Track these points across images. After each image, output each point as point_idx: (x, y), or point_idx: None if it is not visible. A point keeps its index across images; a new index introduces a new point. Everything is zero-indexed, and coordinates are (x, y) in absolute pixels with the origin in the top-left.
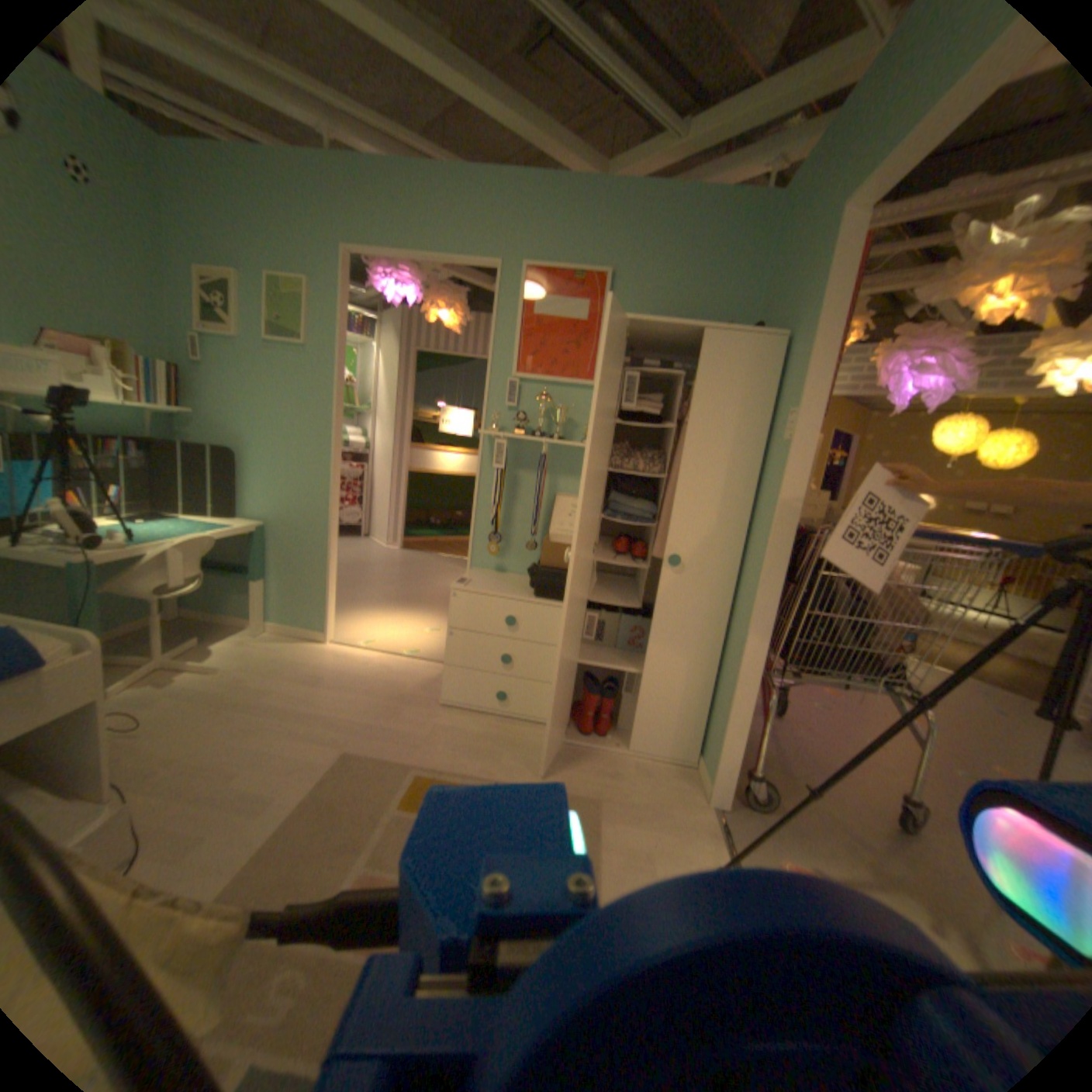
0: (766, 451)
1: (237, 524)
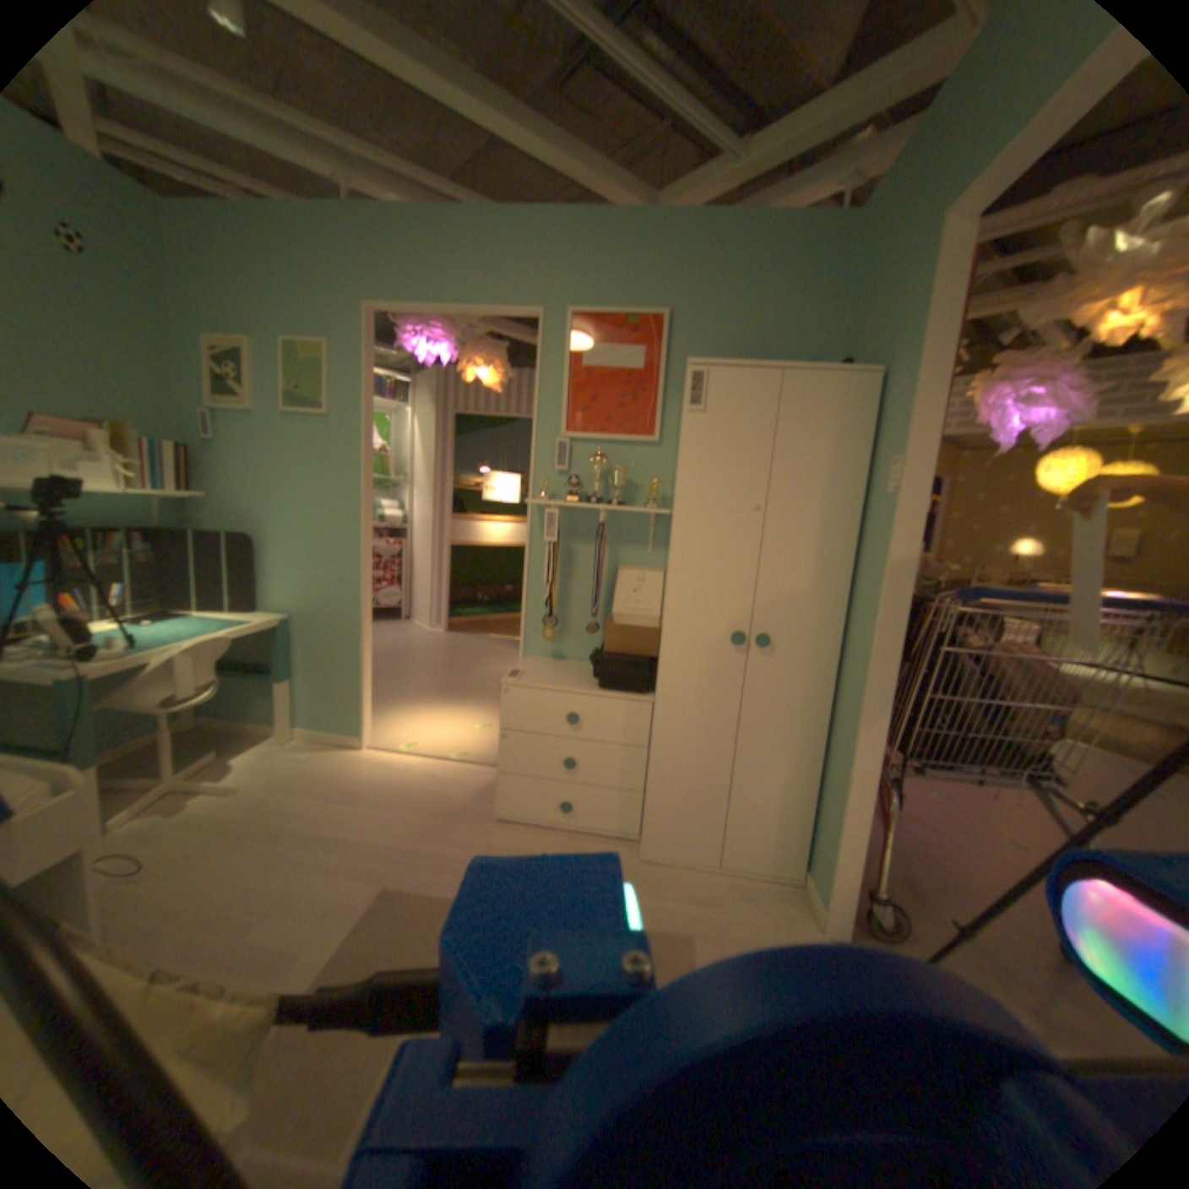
0: (865, 506)
1: (258, 617)
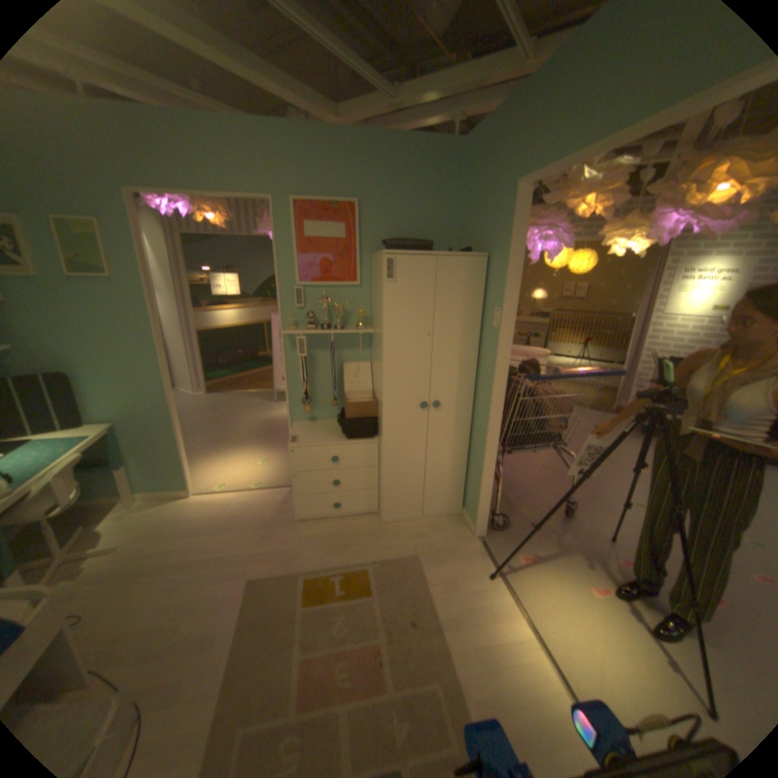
0: (481, 329)
1: (89, 430)
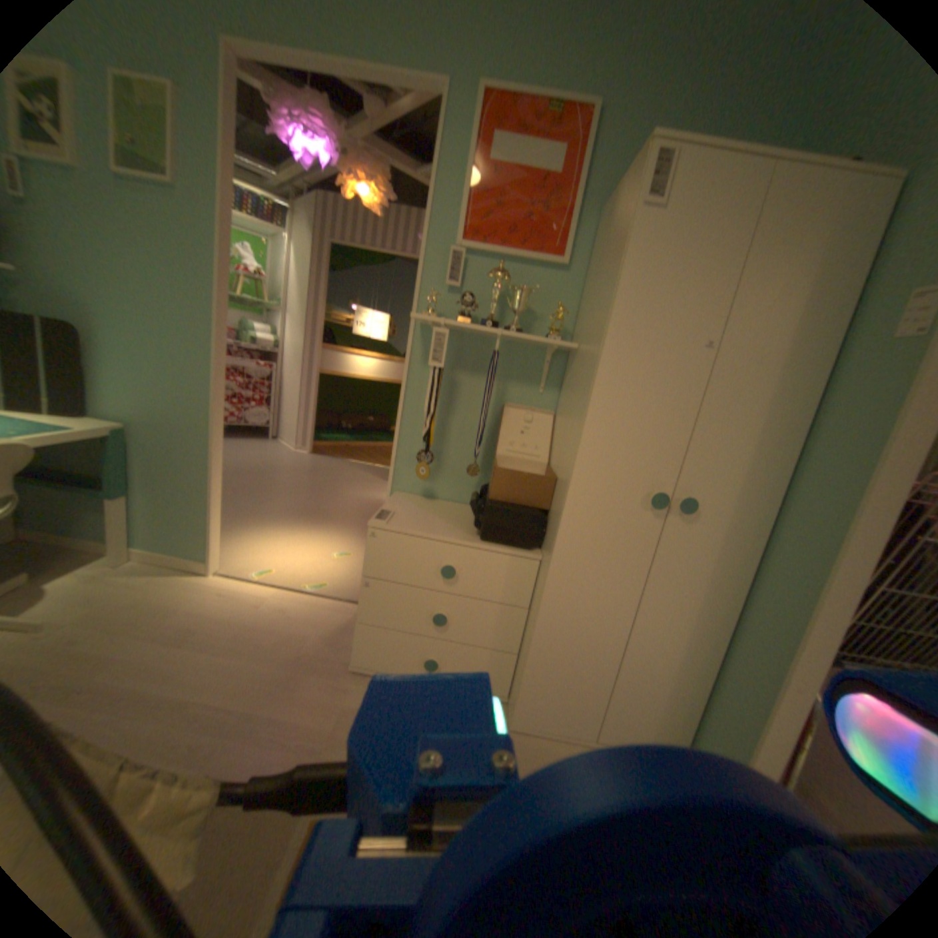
0: (840, 357)
1: (87, 425)
